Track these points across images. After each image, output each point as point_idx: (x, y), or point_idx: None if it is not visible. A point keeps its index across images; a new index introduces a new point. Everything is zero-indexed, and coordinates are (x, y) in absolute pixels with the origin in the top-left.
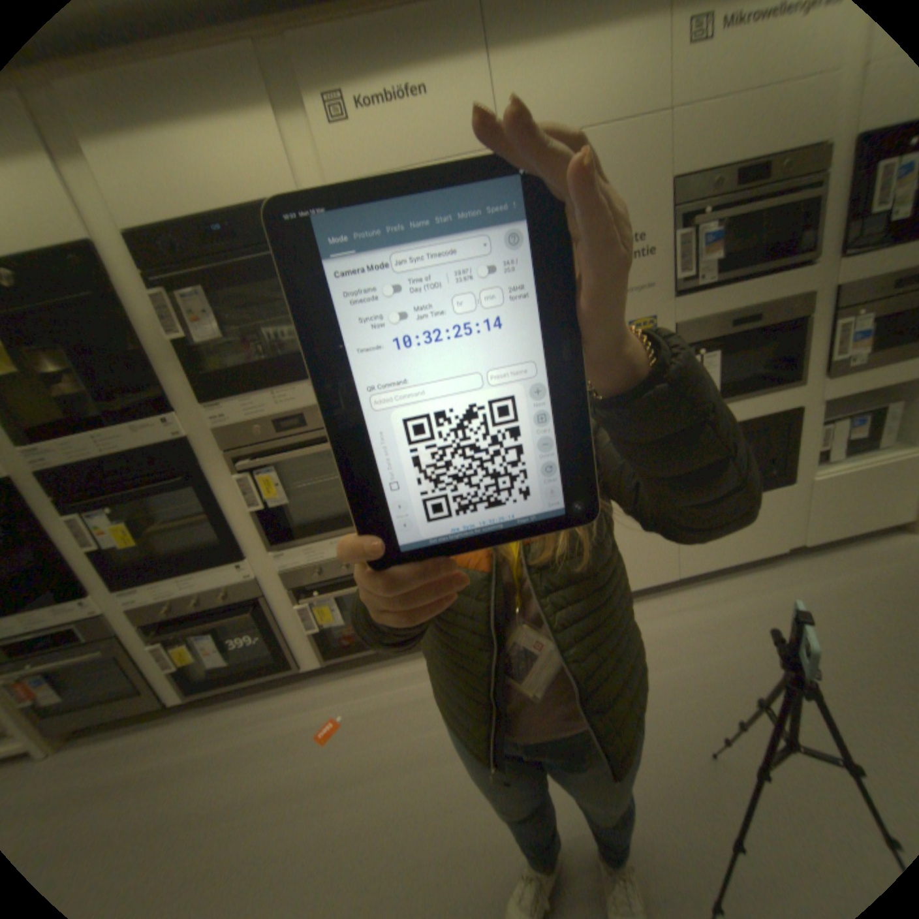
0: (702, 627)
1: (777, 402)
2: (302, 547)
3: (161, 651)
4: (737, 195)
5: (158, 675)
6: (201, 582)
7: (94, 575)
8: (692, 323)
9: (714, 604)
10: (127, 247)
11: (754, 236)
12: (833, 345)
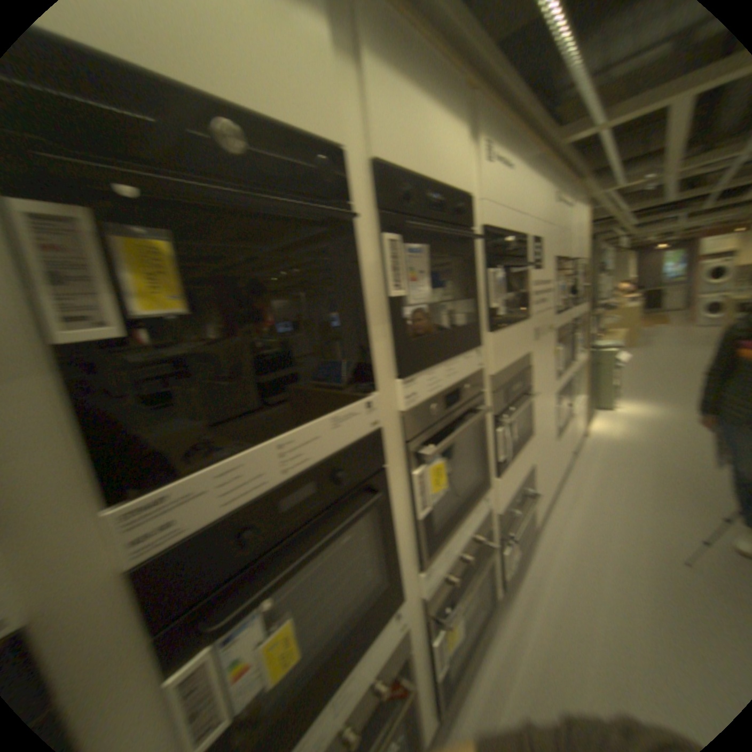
0: (589, 511)
1: (571, 374)
2: (446, 548)
3: None
4: (565, 272)
5: None
6: (363, 672)
7: None
8: (559, 330)
9: (576, 497)
10: (376, 176)
11: (564, 292)
12: (577, 346)
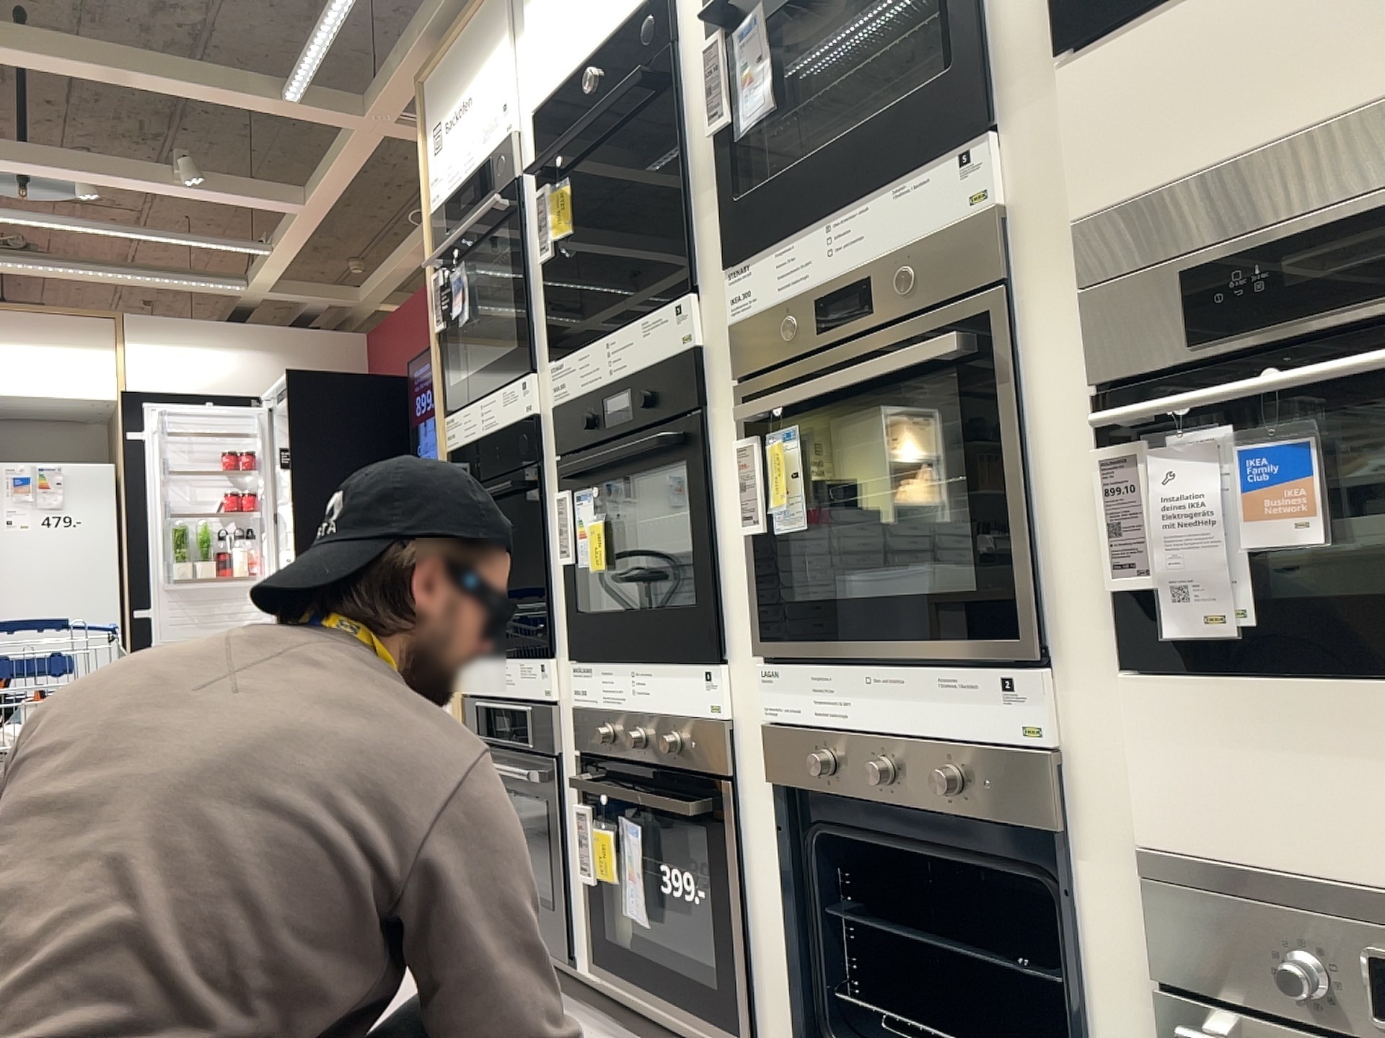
0: None
1: None
2: (816, 664)
3: (591, 821)
4: None
5: (584, 881)
6: (660, 687)
7: (567, 616)
8: None
9: None
10: None
11: None
12: None
